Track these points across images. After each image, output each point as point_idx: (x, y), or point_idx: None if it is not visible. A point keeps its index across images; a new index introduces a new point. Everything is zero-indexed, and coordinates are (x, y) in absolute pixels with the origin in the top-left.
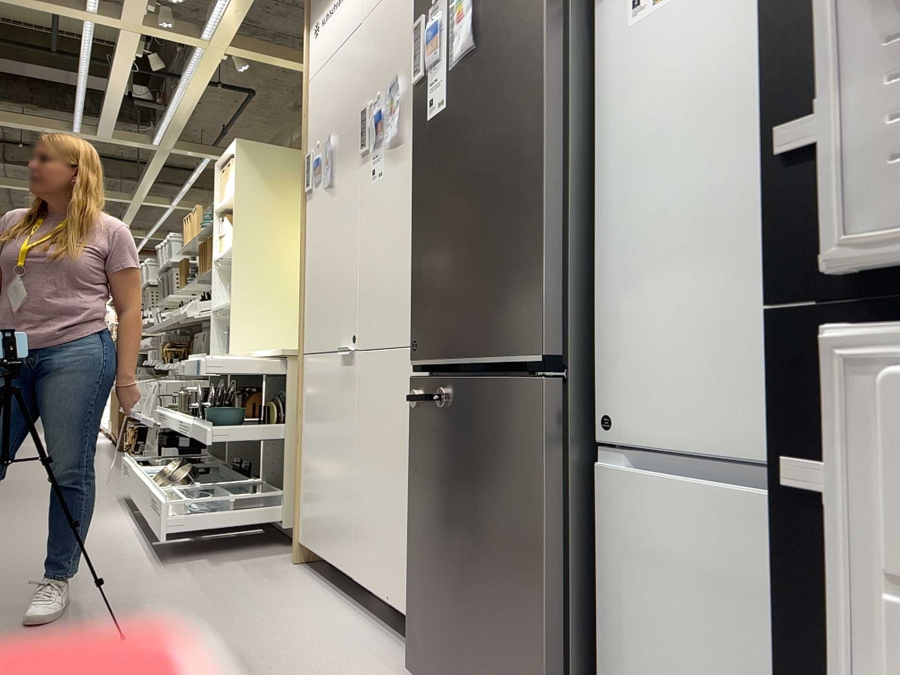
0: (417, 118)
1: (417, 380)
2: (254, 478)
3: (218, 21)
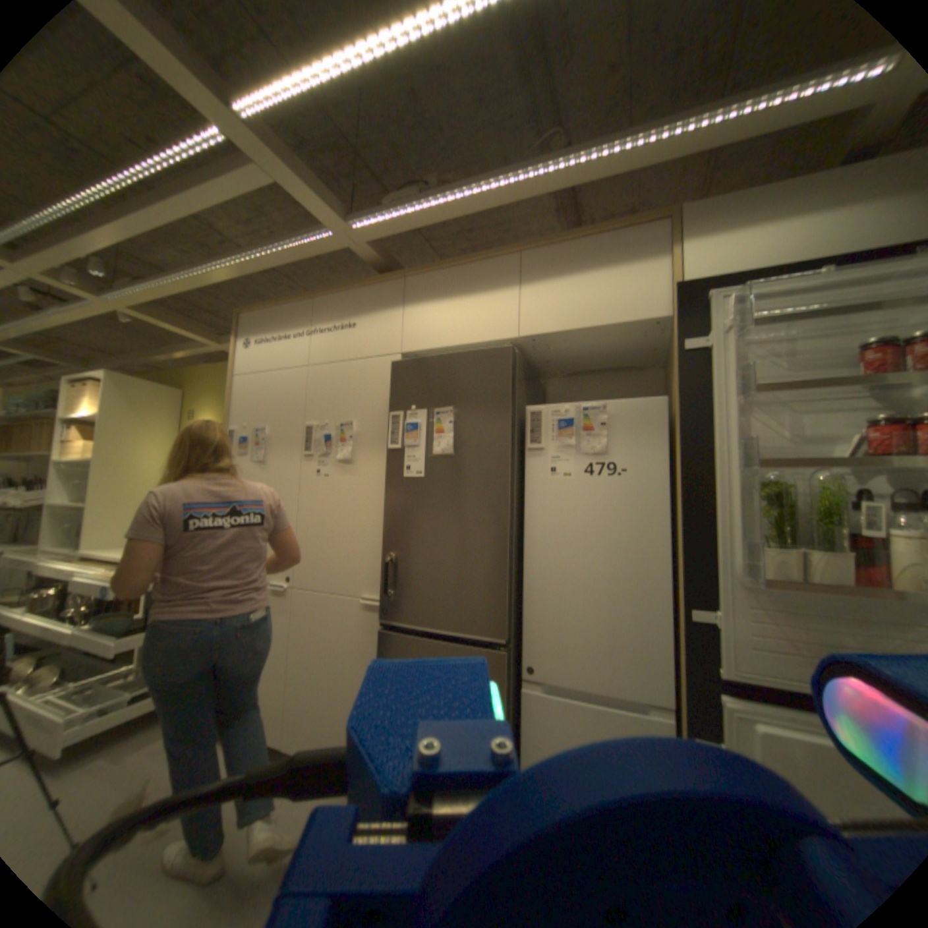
0: (391, 470)
1: (384, 630)
2: (121, 665)
3: (125, 292)
